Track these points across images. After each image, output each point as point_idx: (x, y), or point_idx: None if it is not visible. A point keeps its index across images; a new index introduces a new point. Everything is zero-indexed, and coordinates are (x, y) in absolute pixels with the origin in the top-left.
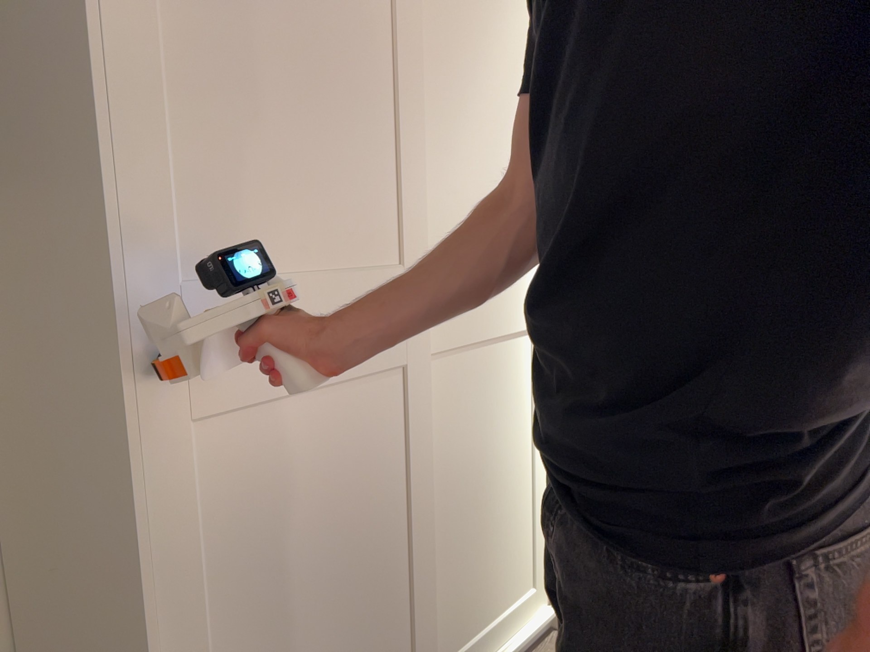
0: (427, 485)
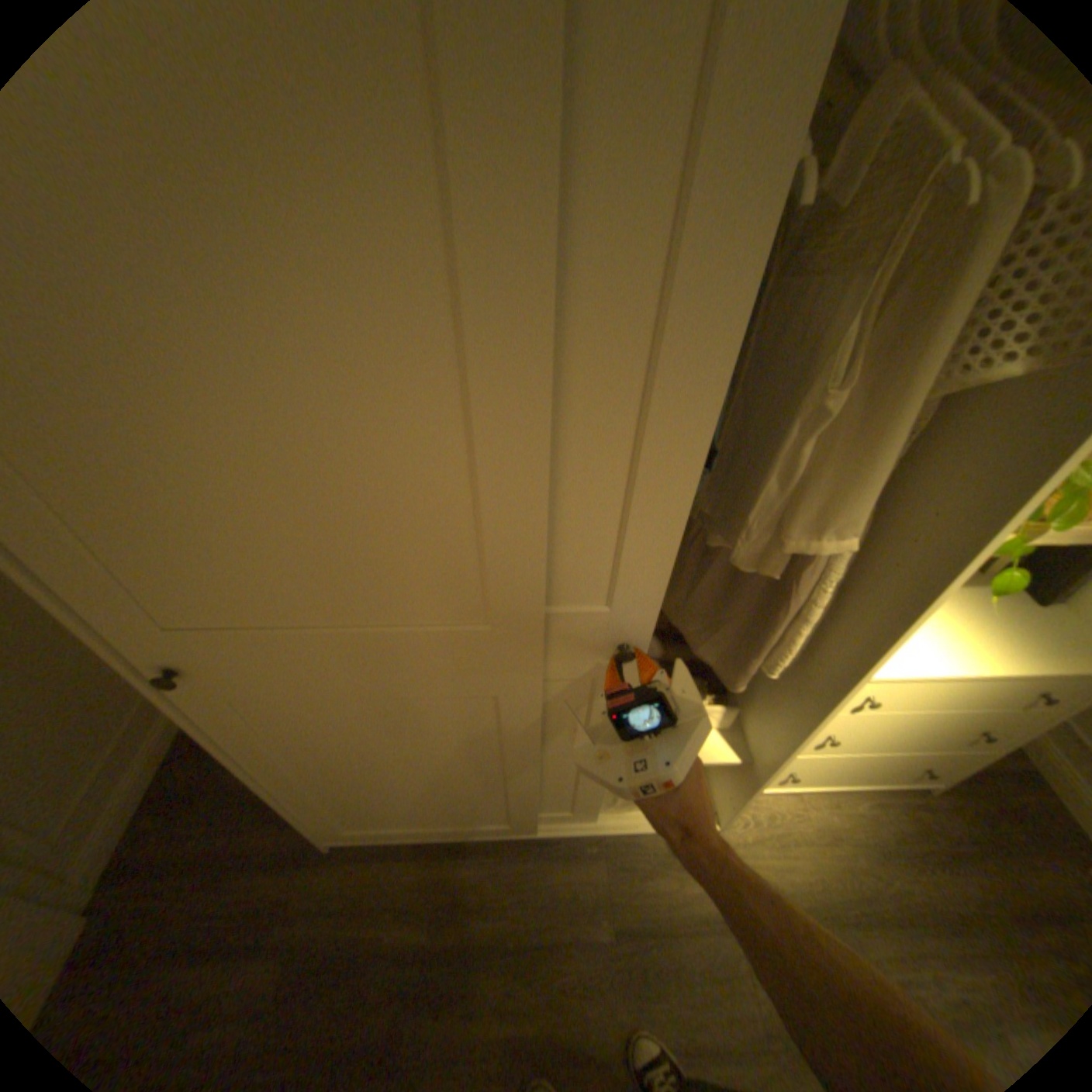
0: (522, 767)
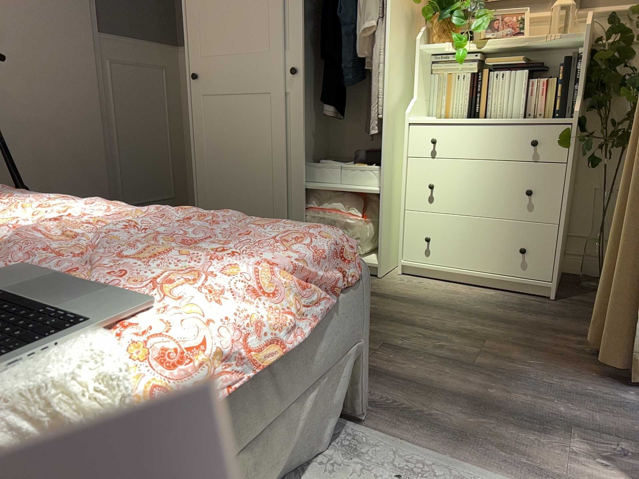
0: (278, 152)
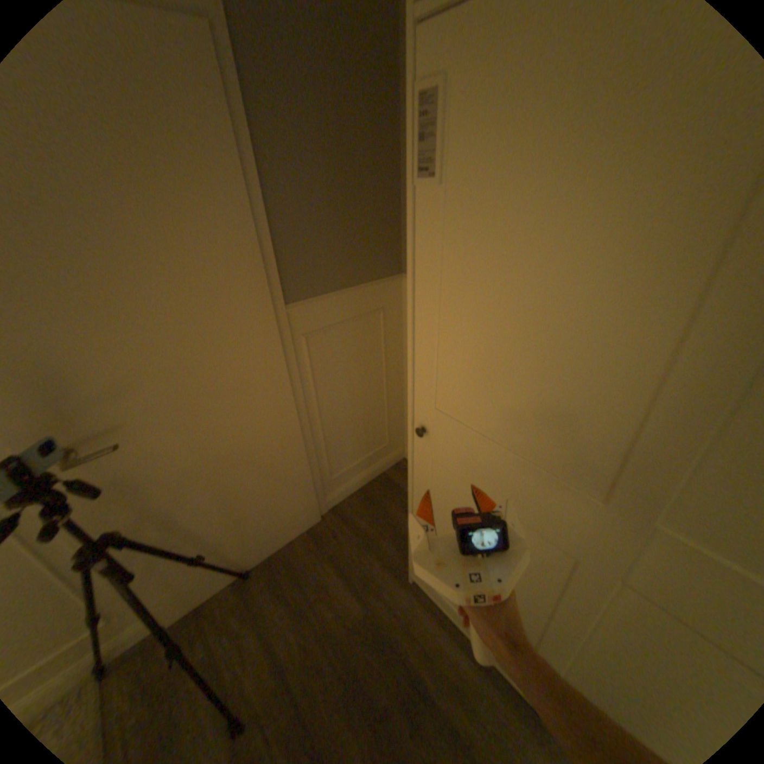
0: (564, 636)
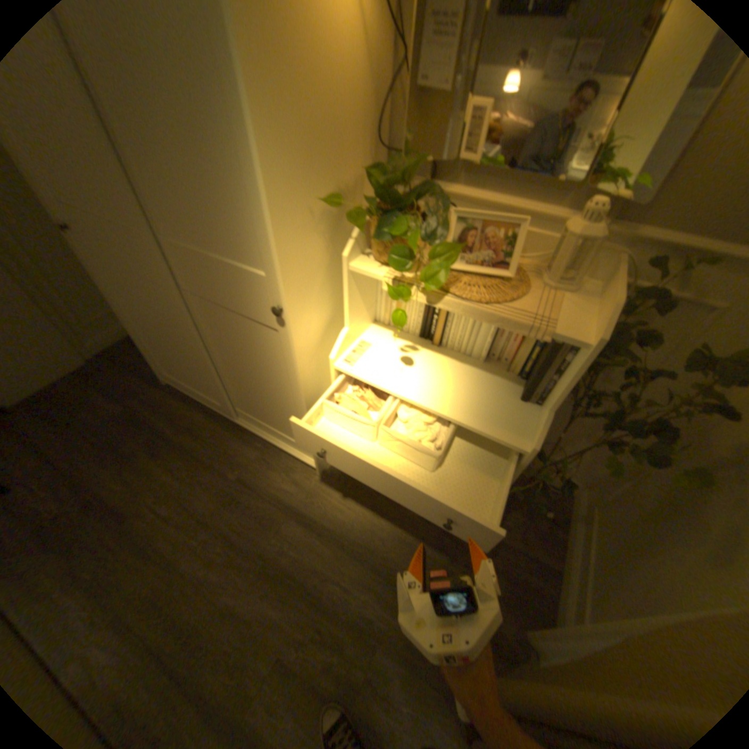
0: (195, 348)
